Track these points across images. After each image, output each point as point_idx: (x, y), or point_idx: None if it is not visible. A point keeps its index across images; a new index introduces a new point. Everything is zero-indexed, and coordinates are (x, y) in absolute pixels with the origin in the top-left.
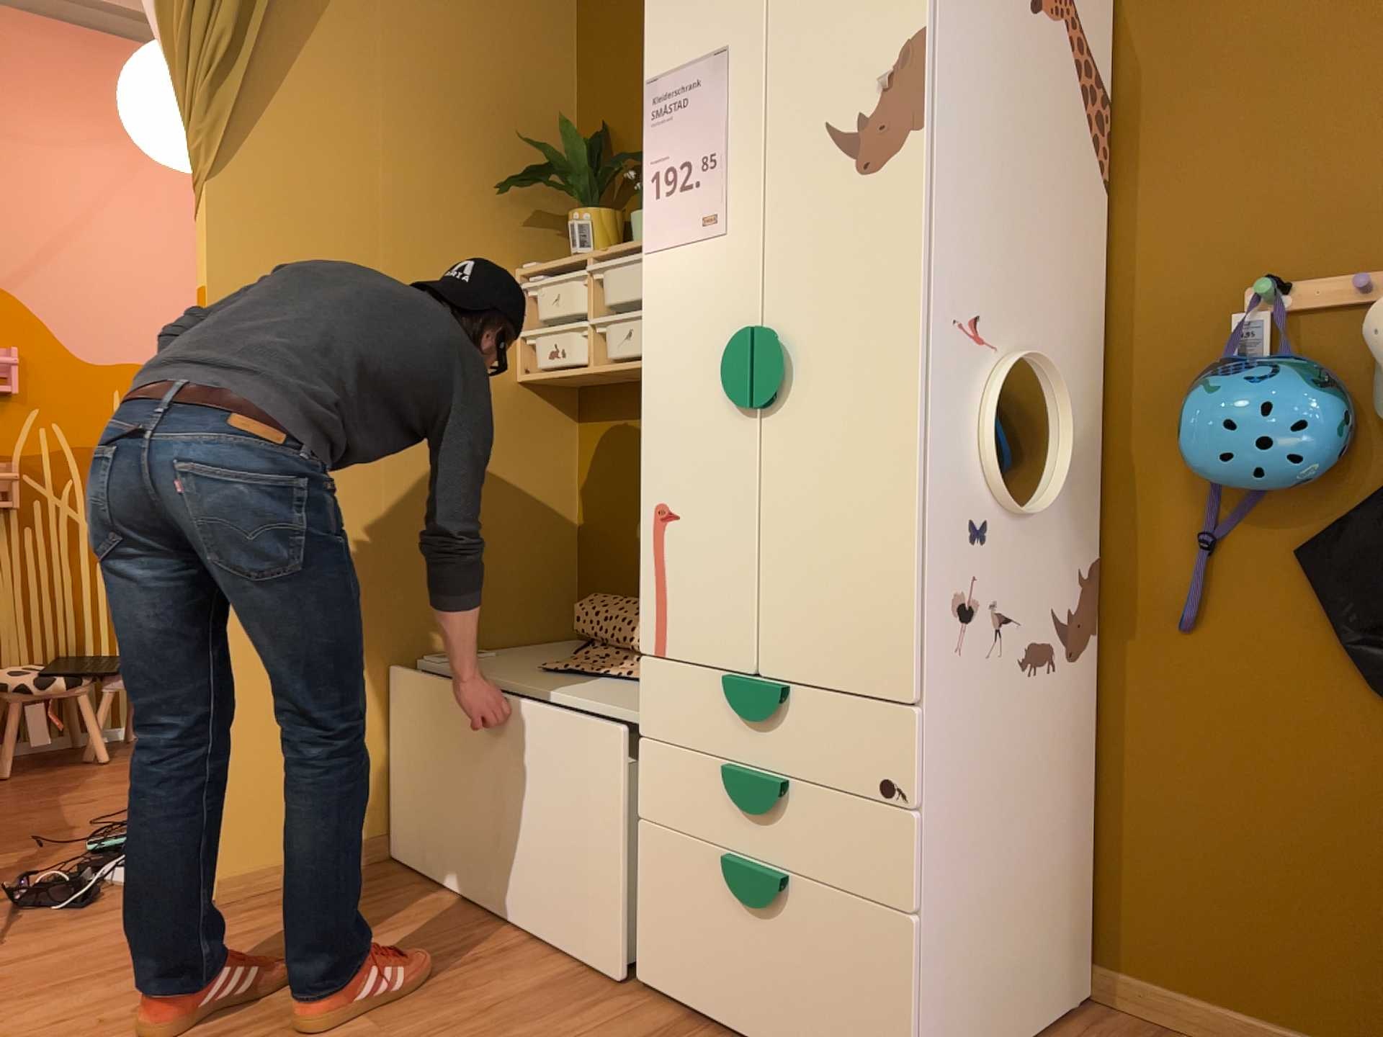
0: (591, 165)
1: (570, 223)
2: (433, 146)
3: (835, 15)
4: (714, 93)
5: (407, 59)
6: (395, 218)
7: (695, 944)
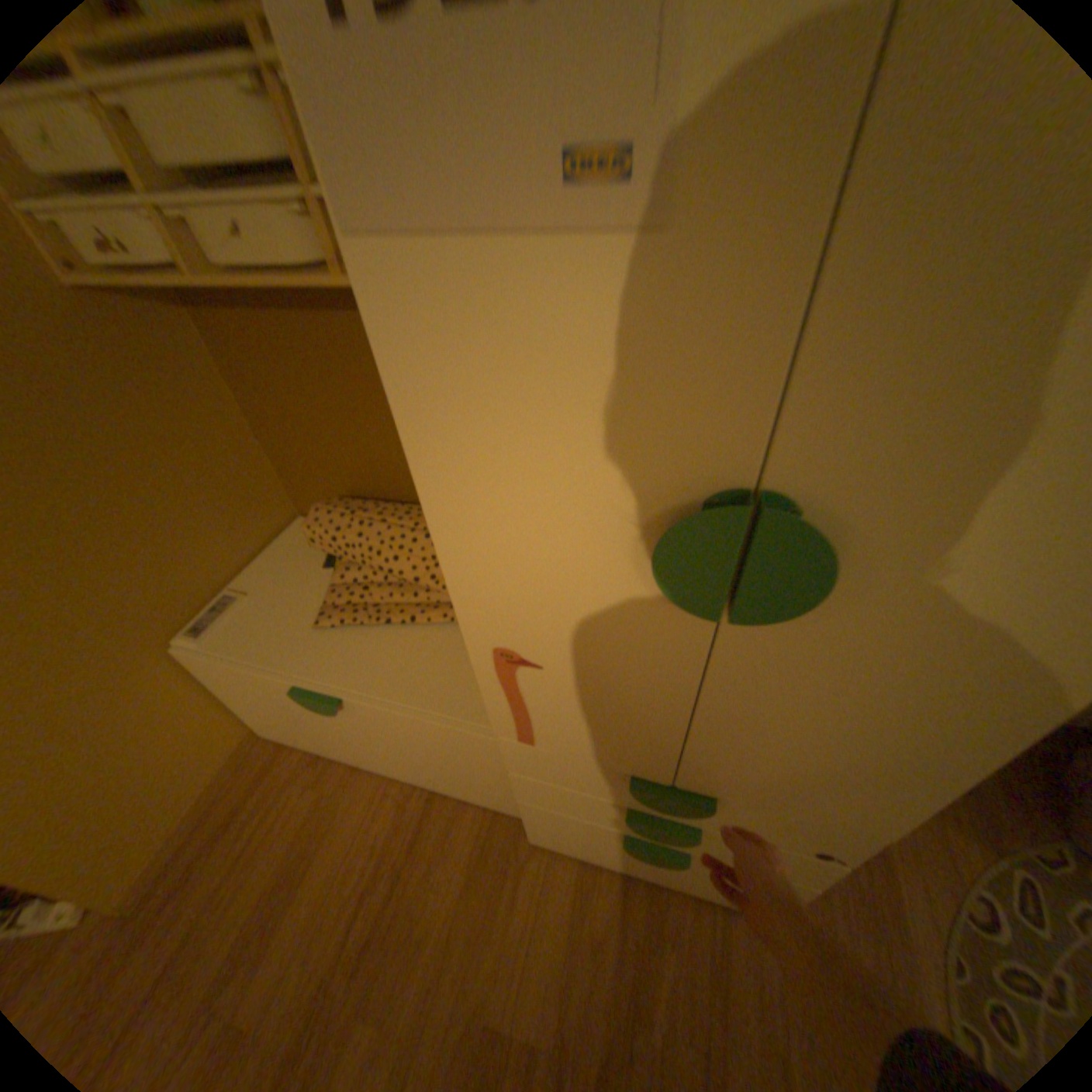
0: None
1: None
2: None
3: None
4: None
5: None
6: None
7: (586, 847)
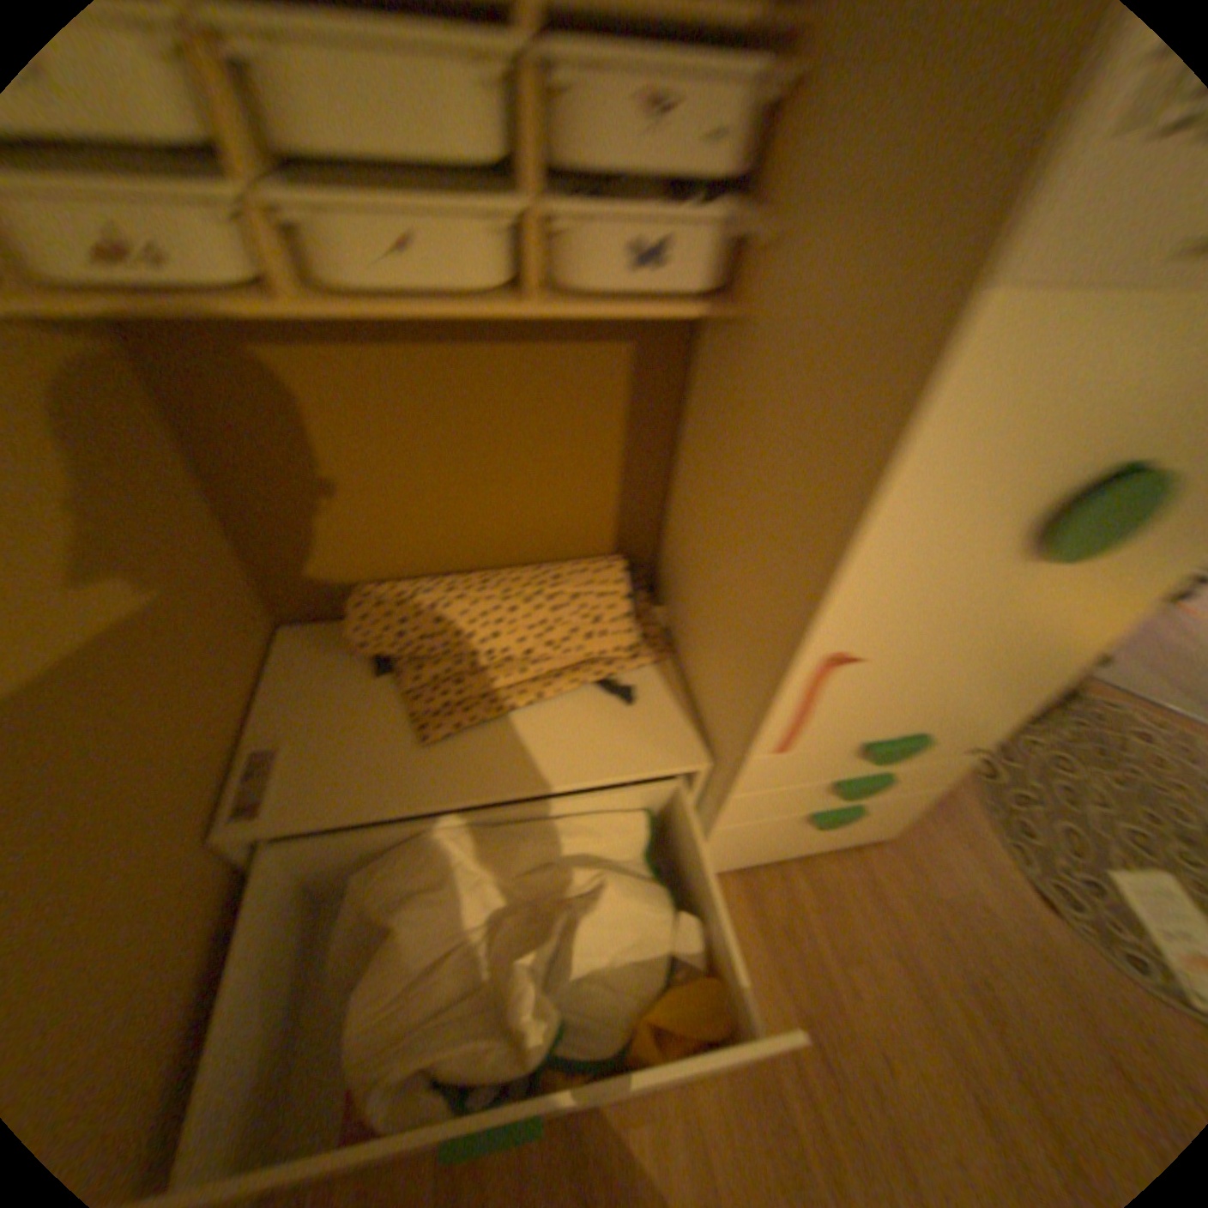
0: None
1: None
2: None
3: None
4: None
5: None
6: None
7: (756, 850)
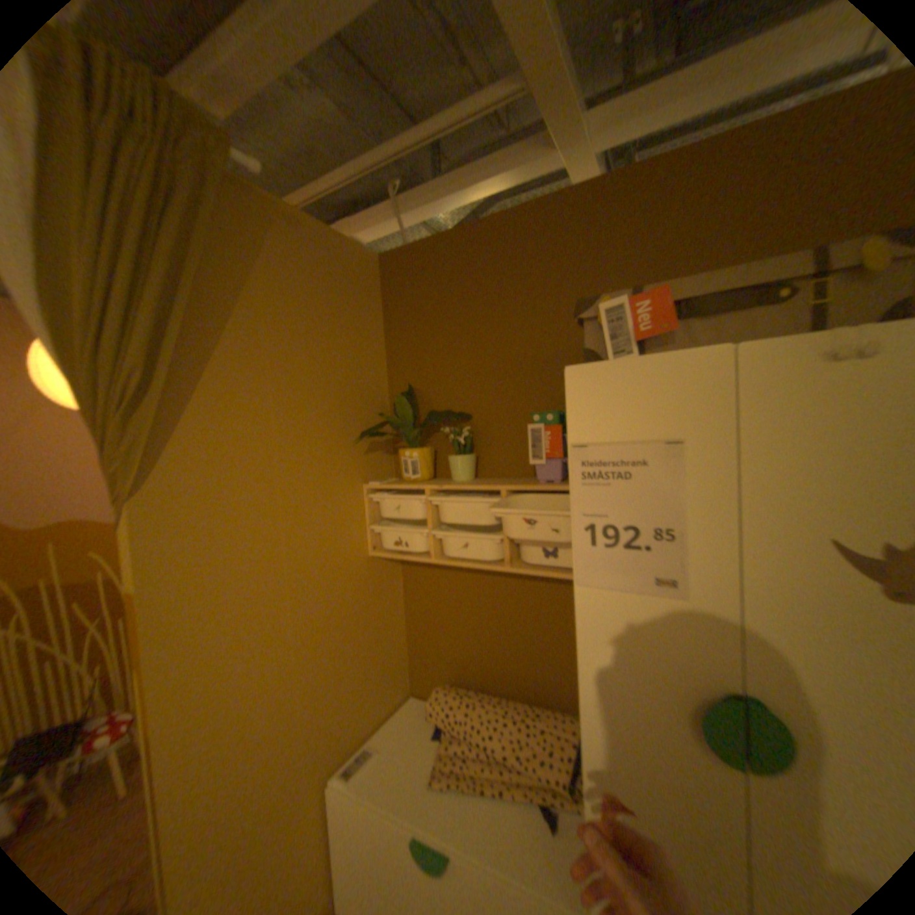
0: (414, 419)
1: (399, 454)
2: (308, 417)
3: (843, 441)
4: (665, 474)
5: (285, 357)
6: (287, 477)
7: None
